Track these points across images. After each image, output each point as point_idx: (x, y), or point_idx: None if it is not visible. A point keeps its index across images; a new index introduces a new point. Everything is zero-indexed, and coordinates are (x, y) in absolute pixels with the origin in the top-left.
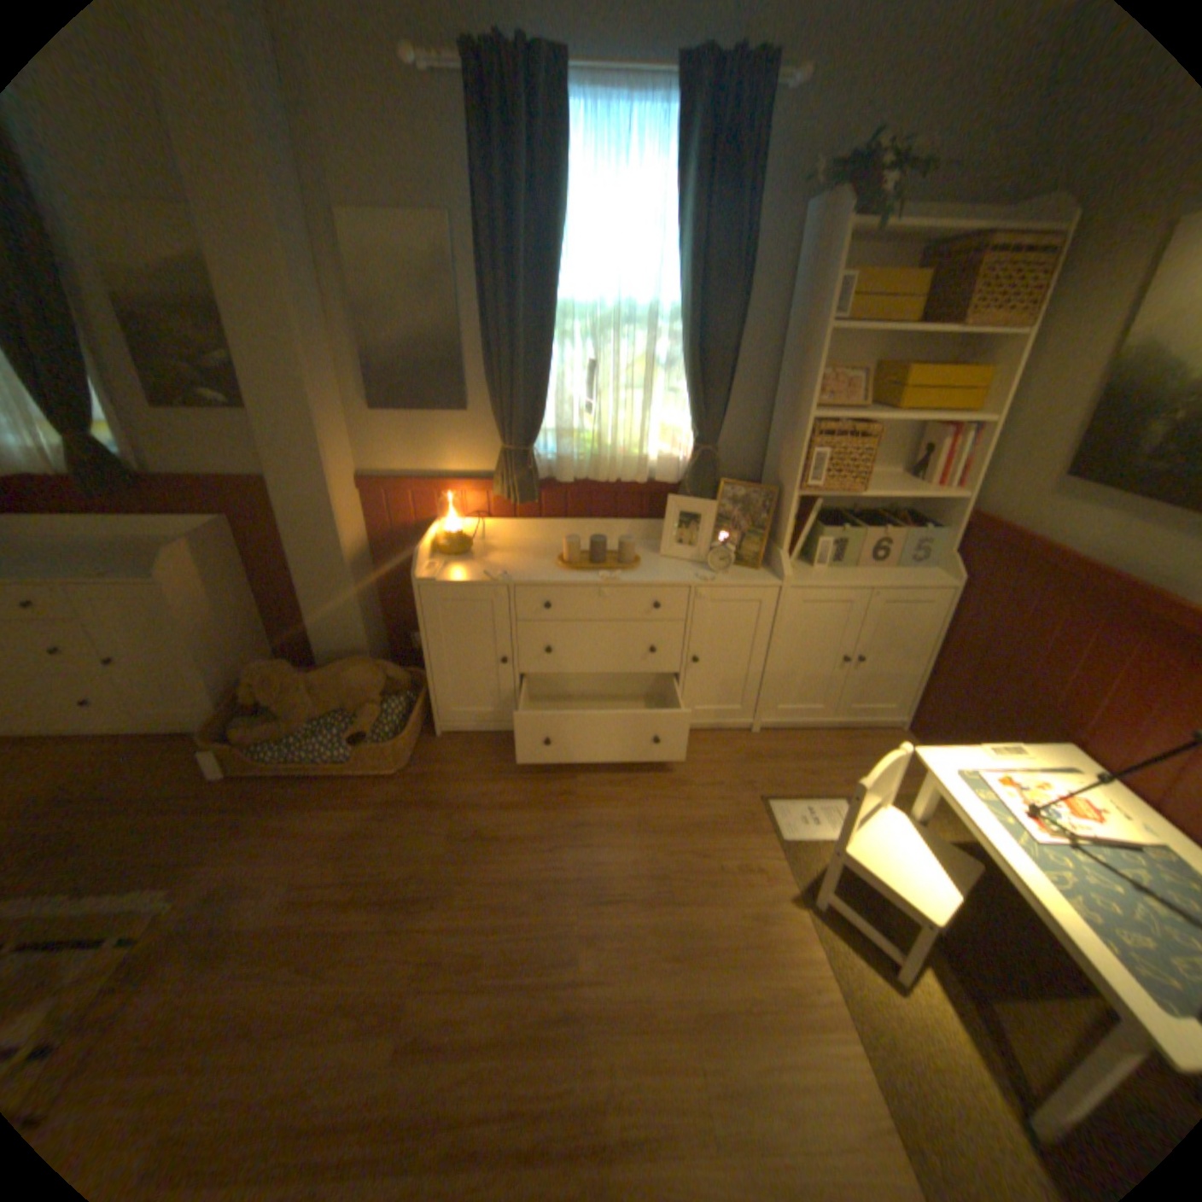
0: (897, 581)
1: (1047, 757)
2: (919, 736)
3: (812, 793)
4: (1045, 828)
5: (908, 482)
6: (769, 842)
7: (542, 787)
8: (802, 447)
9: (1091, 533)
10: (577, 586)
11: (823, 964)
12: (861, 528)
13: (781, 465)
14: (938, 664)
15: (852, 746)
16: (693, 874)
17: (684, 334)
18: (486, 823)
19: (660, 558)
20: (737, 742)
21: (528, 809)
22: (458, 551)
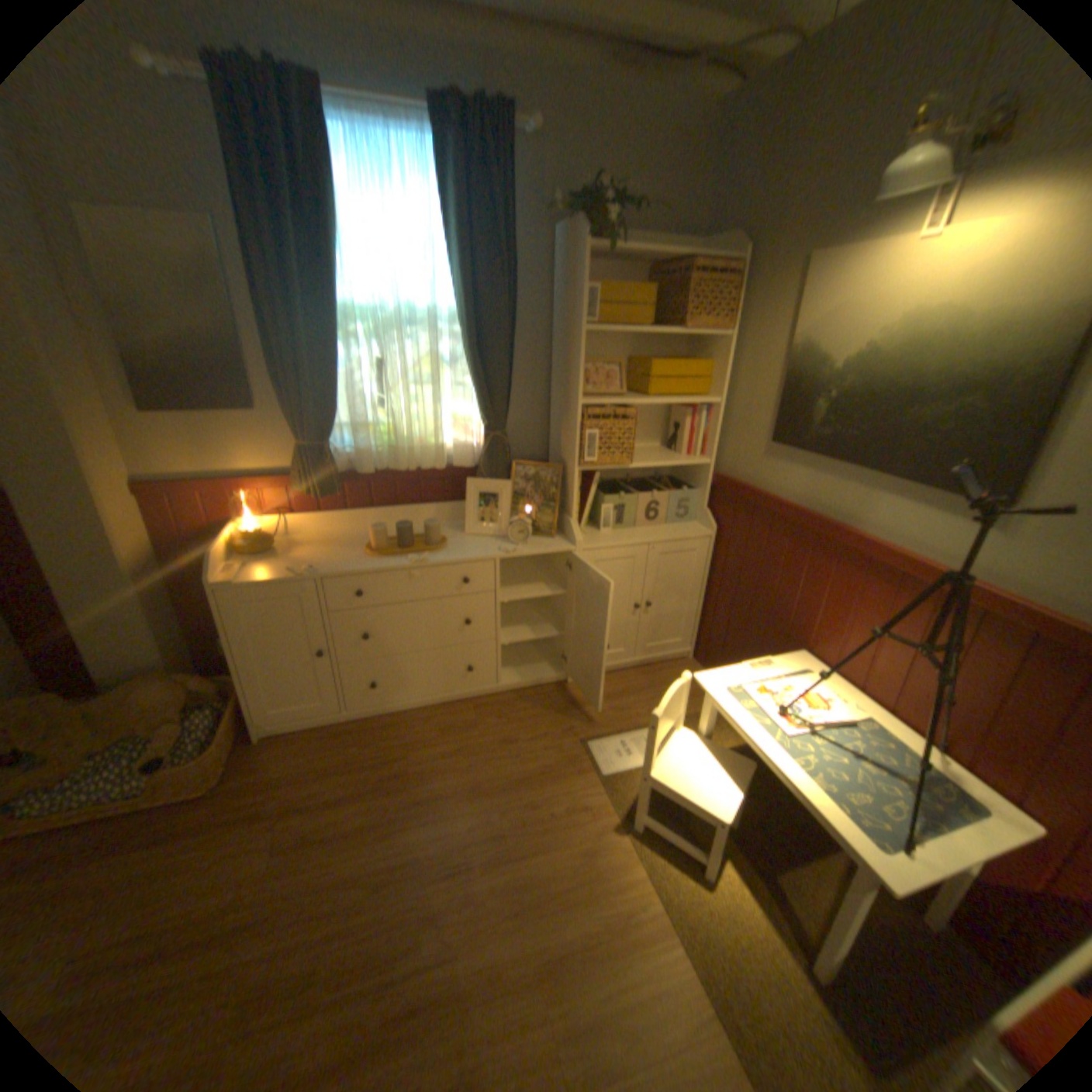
0: (666, 536)
1: (788, 664)
2: (701, 662)
3: (622, 729)
4: (791, 723)
5: (664, 455)
6: (591, 781)
7: (372, 776)
8: (576, 430)
9: (793, 485)
10: (387, 572)
11: (645, 883)
12: (633, 495)
13: (562, 447)
14: (706, 600)
15: (651, 680)
16: (525, 828)
17: (462, 335)
18: (313, 826)
19: (466, 537)
20: (556, 695)
21: (359, 801)
22: (258, 551)
